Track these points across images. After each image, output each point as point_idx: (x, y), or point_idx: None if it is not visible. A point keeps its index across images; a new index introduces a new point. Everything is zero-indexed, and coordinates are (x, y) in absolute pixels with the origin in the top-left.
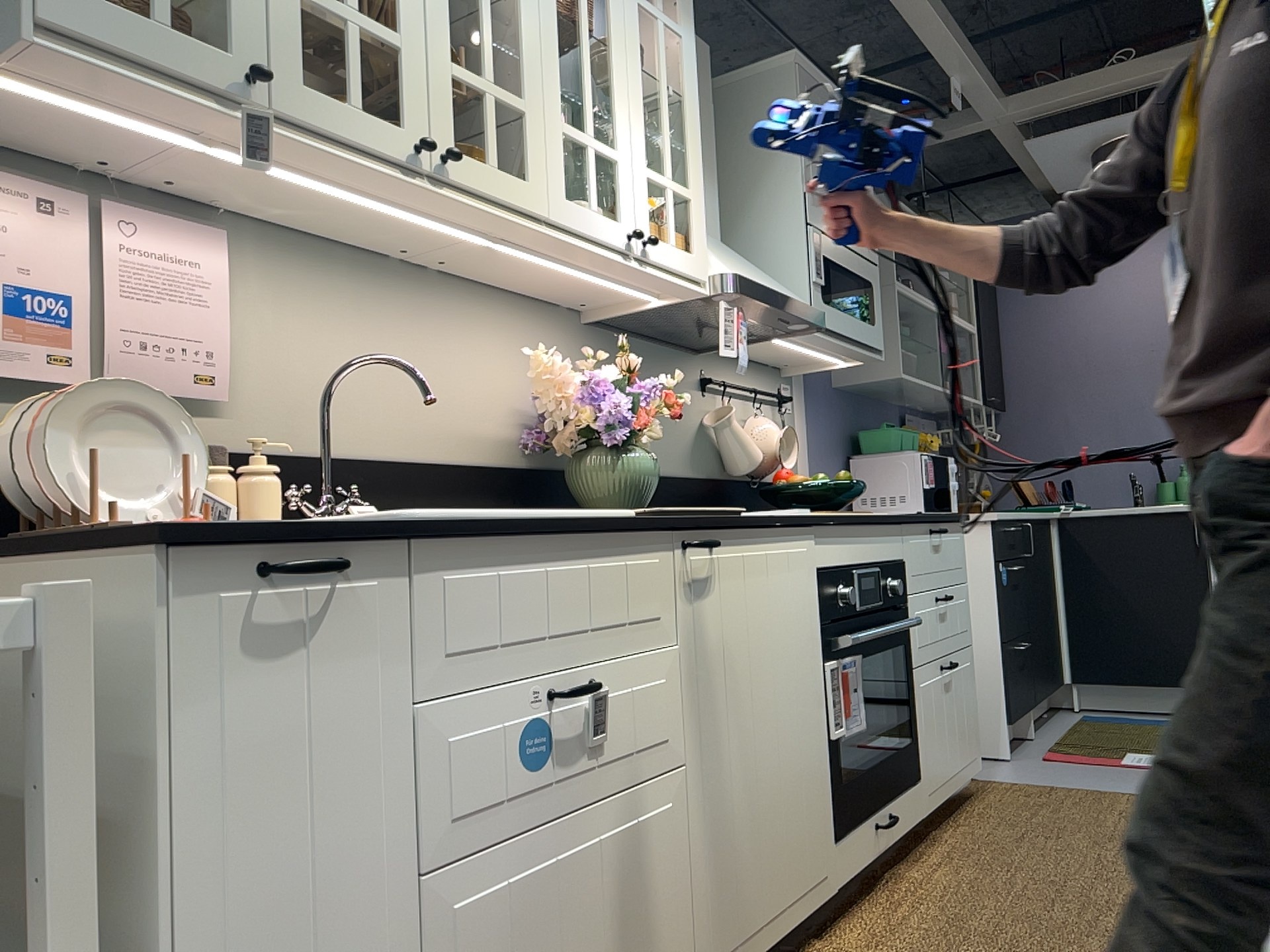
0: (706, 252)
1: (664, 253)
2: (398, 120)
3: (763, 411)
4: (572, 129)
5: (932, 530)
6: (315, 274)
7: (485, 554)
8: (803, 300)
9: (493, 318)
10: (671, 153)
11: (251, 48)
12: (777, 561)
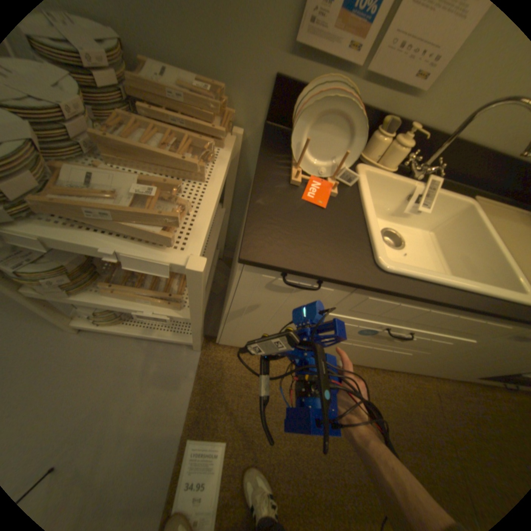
0: None
1: None
2: None
3: None
4: None
5: None
6: None
7: (404, 300)
8: None
9: None
10: None
11: None
12: None
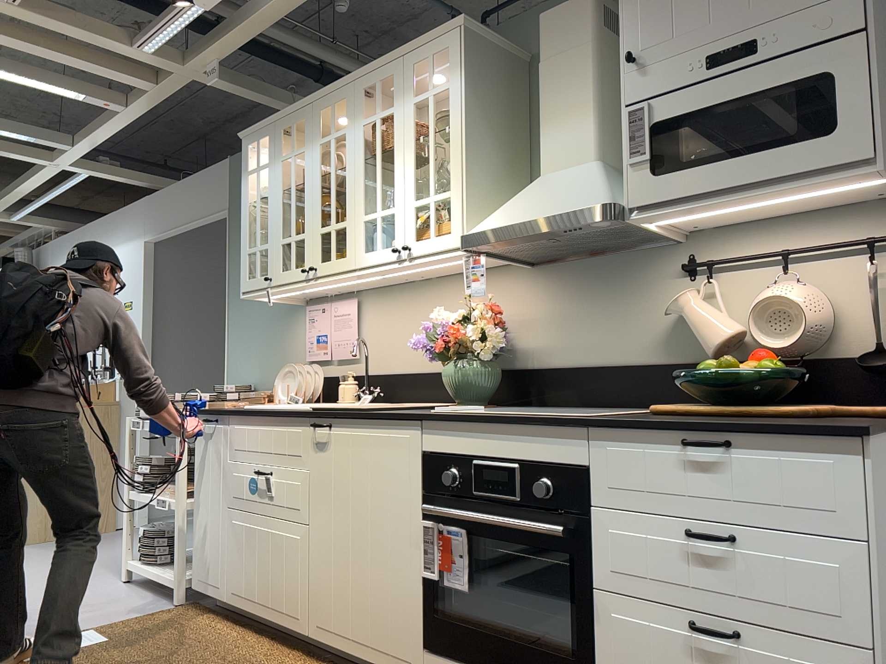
0: (464, 223)
1: (422, 246)
2: (303, 264)
3: (829, 268)
4: (367, 215)
5: (684, 440)
6: (387, 300)
7: (245, 420)
8: (587, 201)
9: (464, 288)
10: (432, 177)
11: (271, 270)
12: (376, 440)
